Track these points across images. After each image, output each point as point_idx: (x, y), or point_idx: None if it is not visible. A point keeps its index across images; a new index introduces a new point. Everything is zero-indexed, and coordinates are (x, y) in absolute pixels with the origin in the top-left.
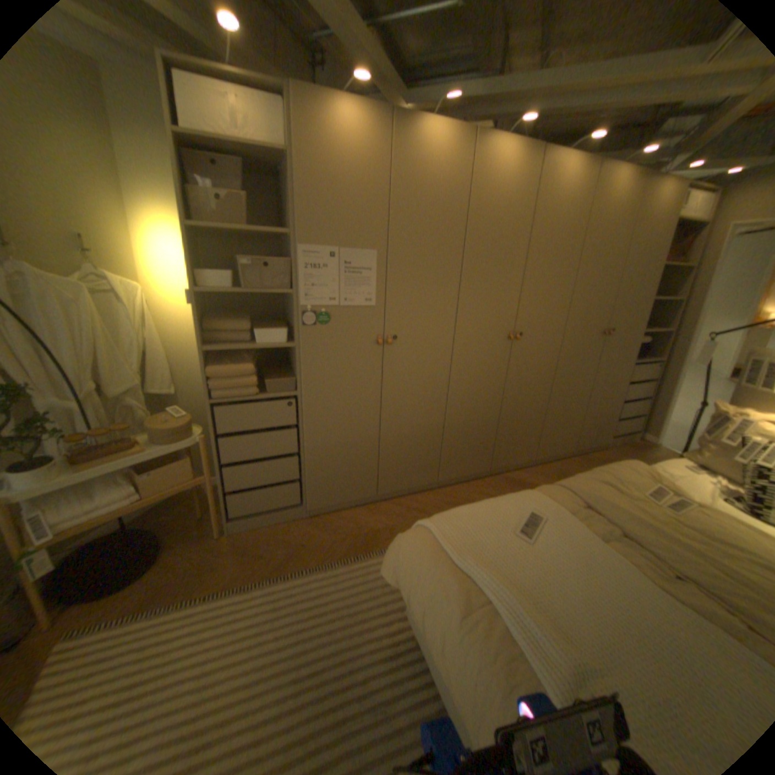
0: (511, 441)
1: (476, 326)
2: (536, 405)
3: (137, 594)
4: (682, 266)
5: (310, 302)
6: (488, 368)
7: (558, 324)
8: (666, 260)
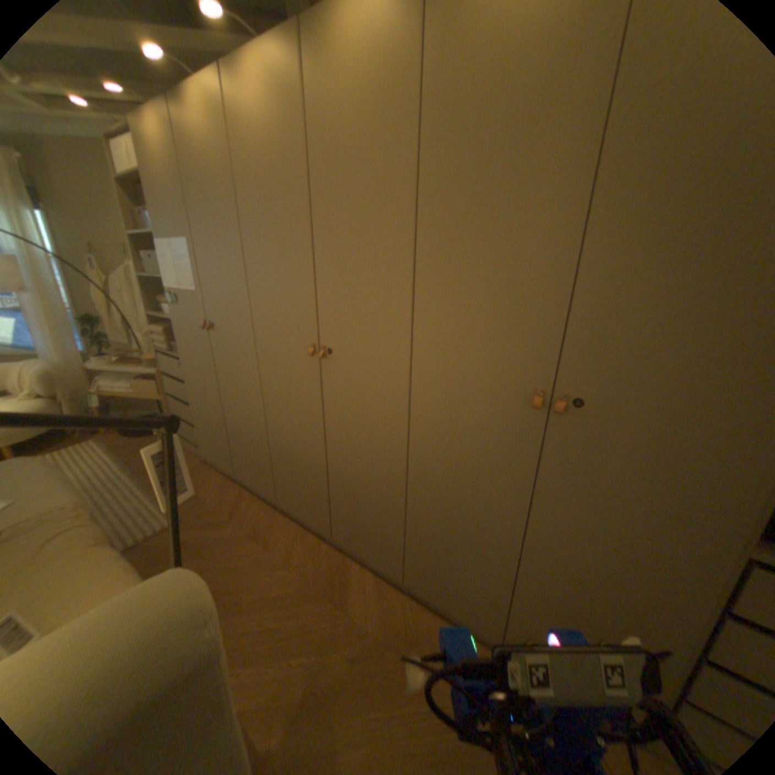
0: (350, 519)
1: (270, 327)
2: (381, 485)
3: (124, 444)
4: None
5: (165, 286)
6: (295, 388)
7: (391, 348)
8: None
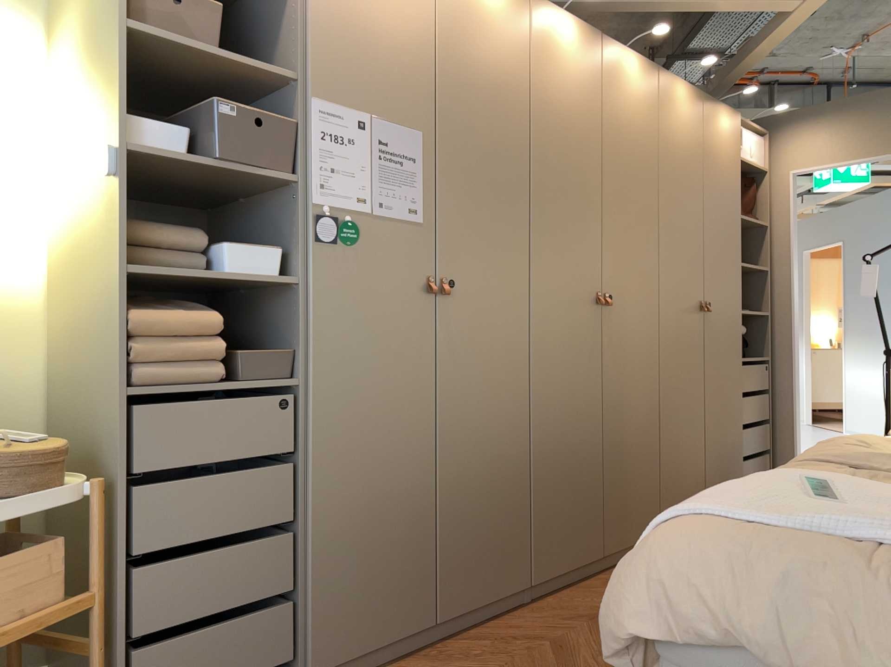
0: (624, 491)
1: (558, 275)
2: (647, 421)
3: None
4: (752, 226)
5: (328, 198)
6: (580, 348)
7: (652, 285)
8: (737, 214)
